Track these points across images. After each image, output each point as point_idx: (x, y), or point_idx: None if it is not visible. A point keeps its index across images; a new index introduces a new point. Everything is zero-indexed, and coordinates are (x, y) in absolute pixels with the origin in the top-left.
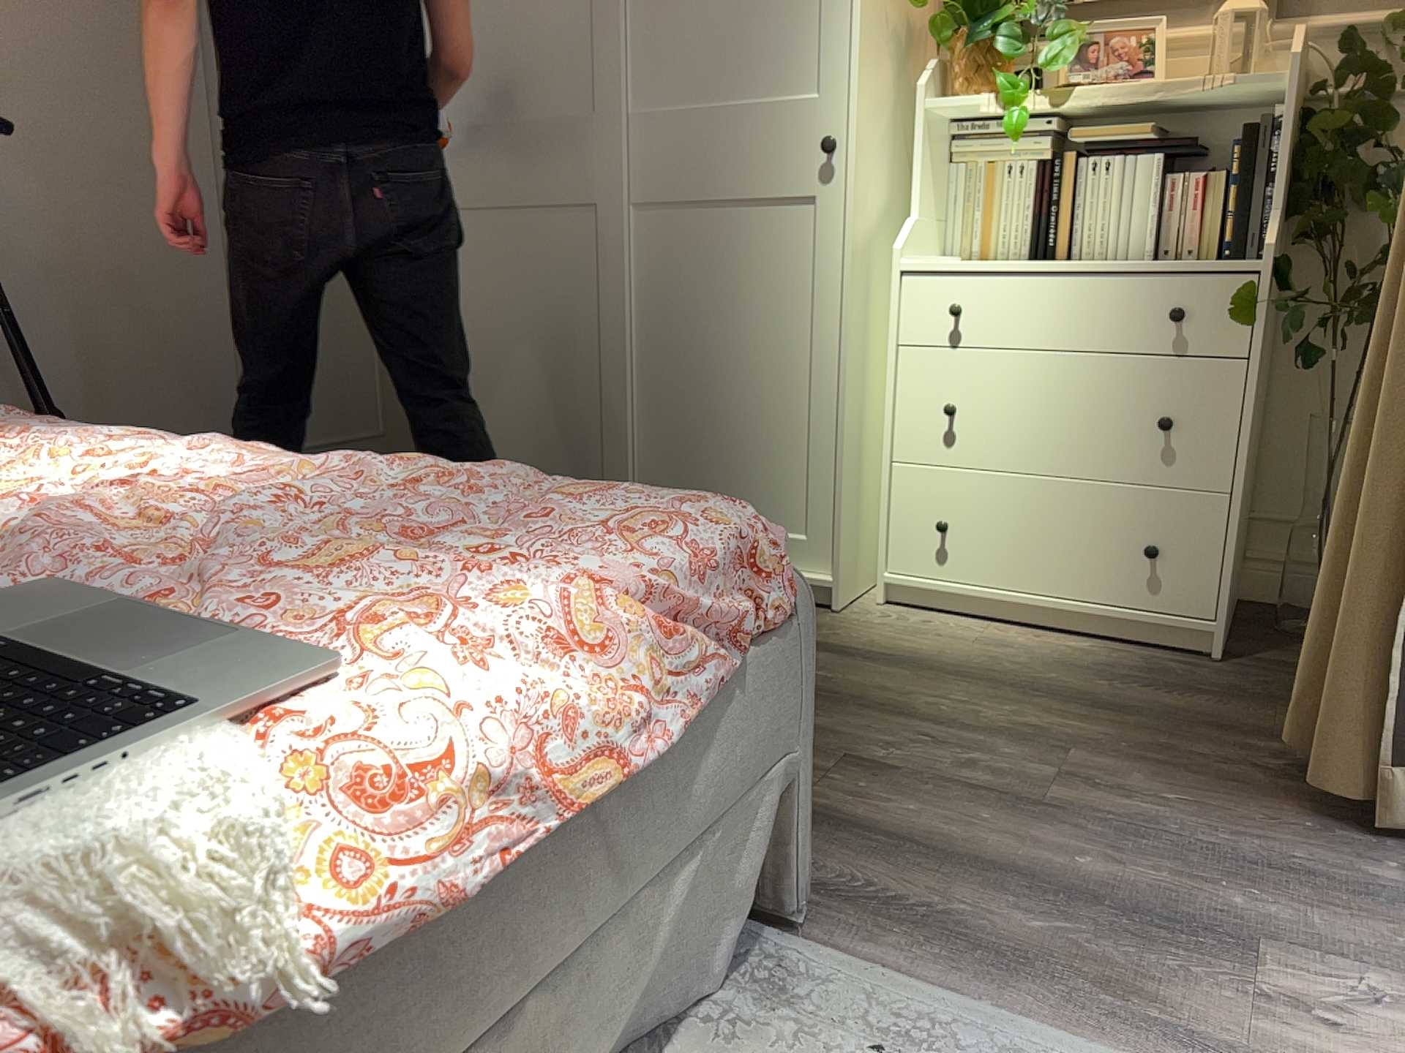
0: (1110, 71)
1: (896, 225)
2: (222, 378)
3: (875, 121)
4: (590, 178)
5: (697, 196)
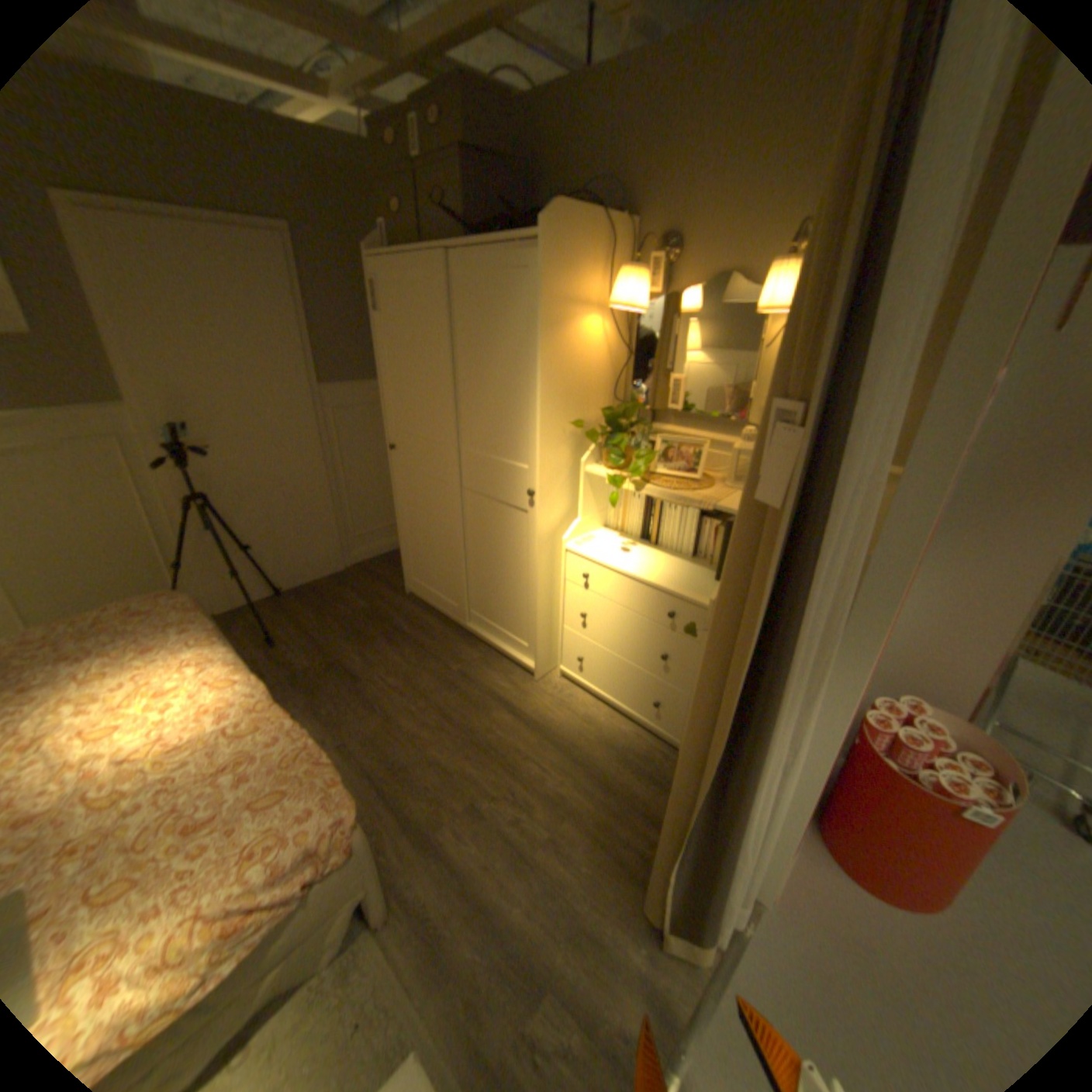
0: (677, 465)
1: (578, 514)
2: (325, 515)
3: (557, 480)
4: (446, 474)
5: (485, 494)
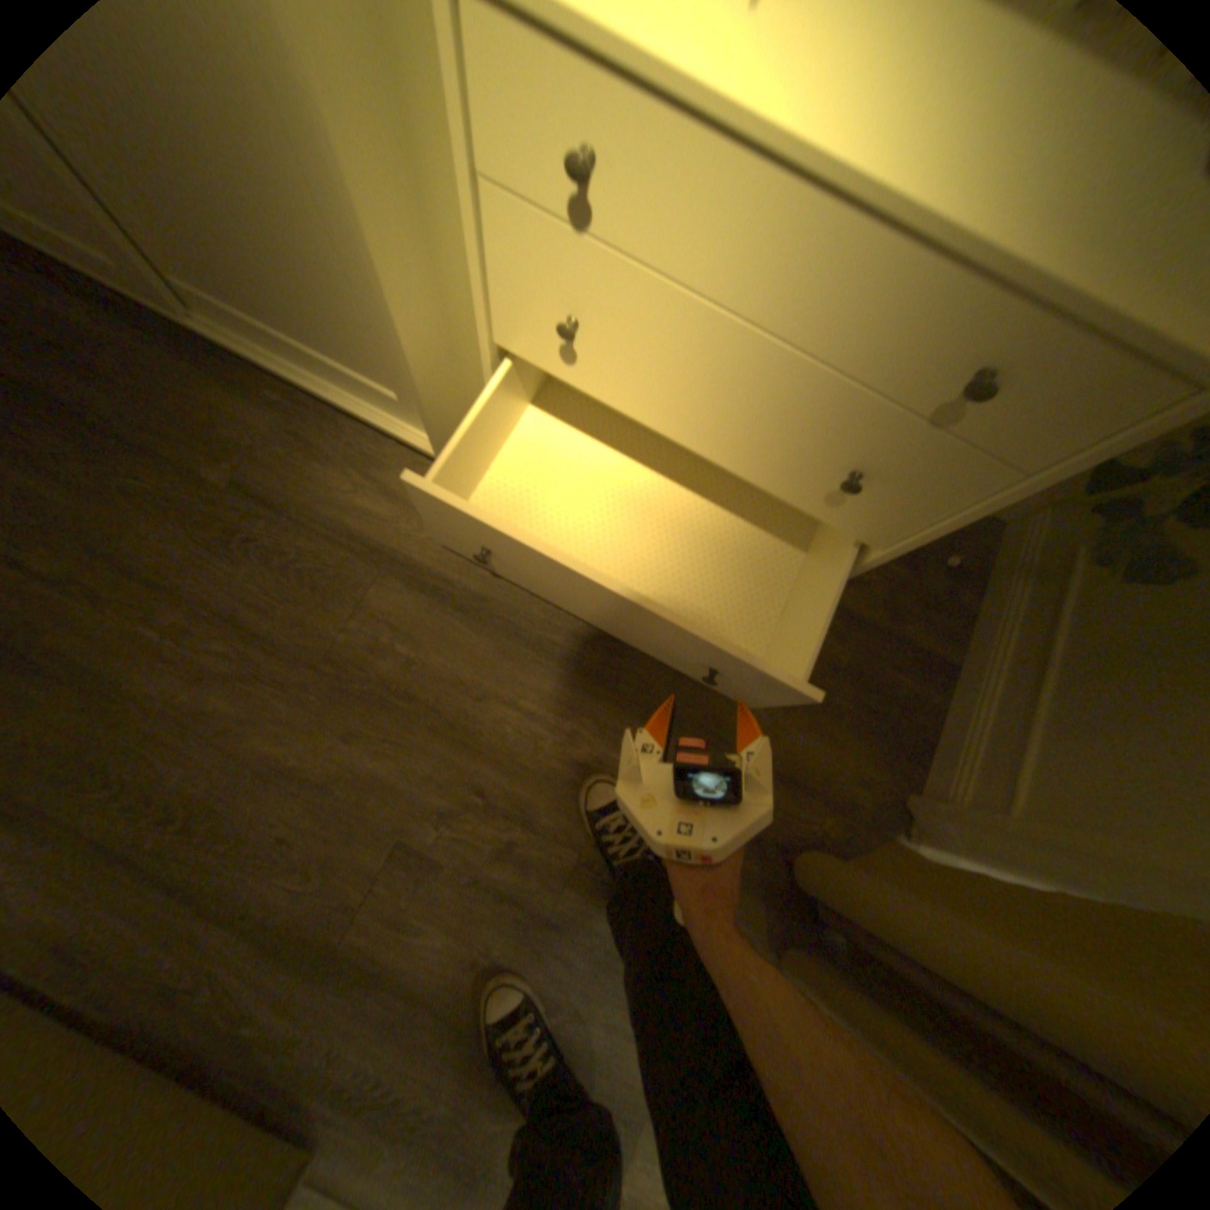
0: None
1: None
2: None
3: None
4: None
5: None
